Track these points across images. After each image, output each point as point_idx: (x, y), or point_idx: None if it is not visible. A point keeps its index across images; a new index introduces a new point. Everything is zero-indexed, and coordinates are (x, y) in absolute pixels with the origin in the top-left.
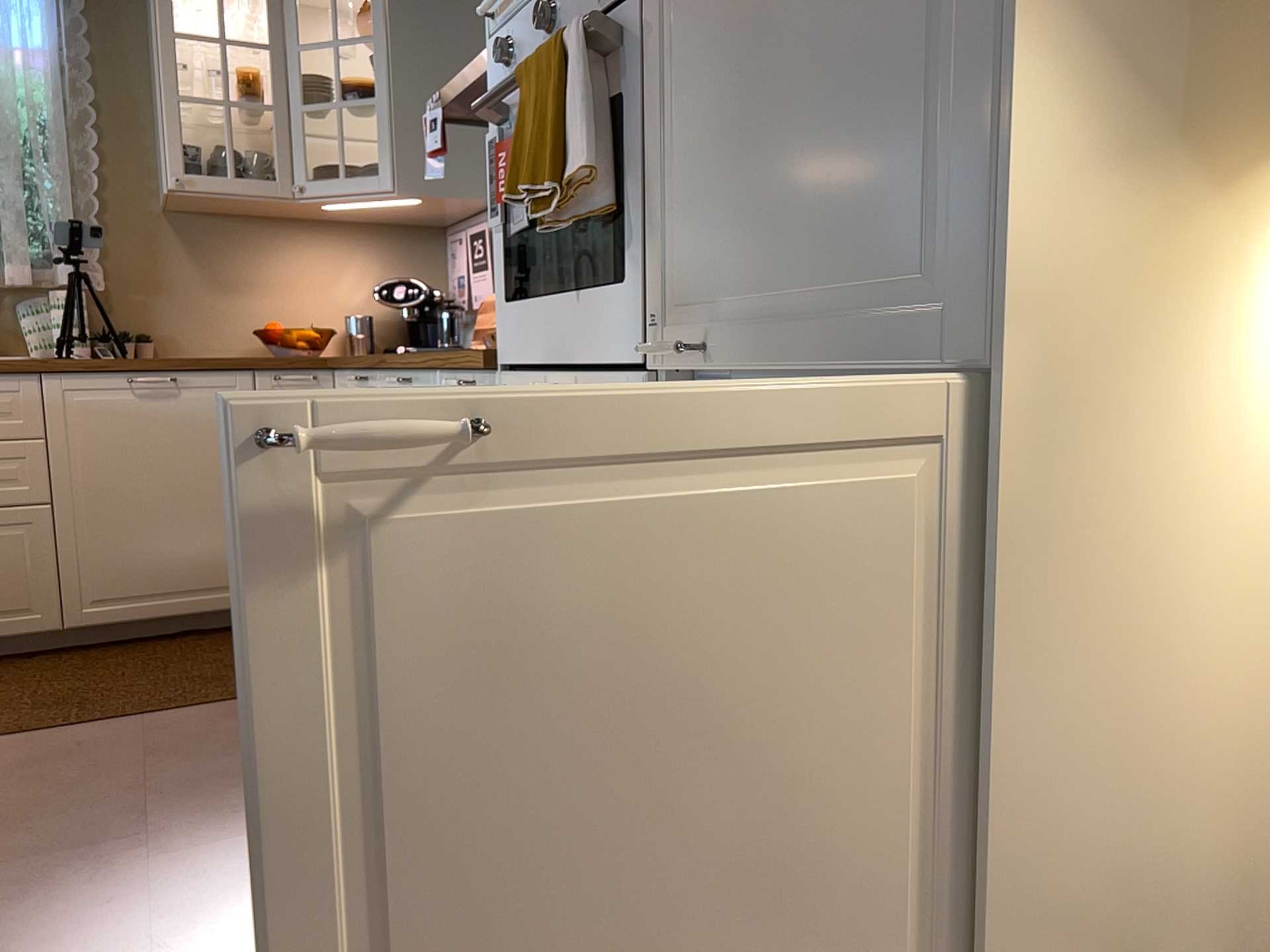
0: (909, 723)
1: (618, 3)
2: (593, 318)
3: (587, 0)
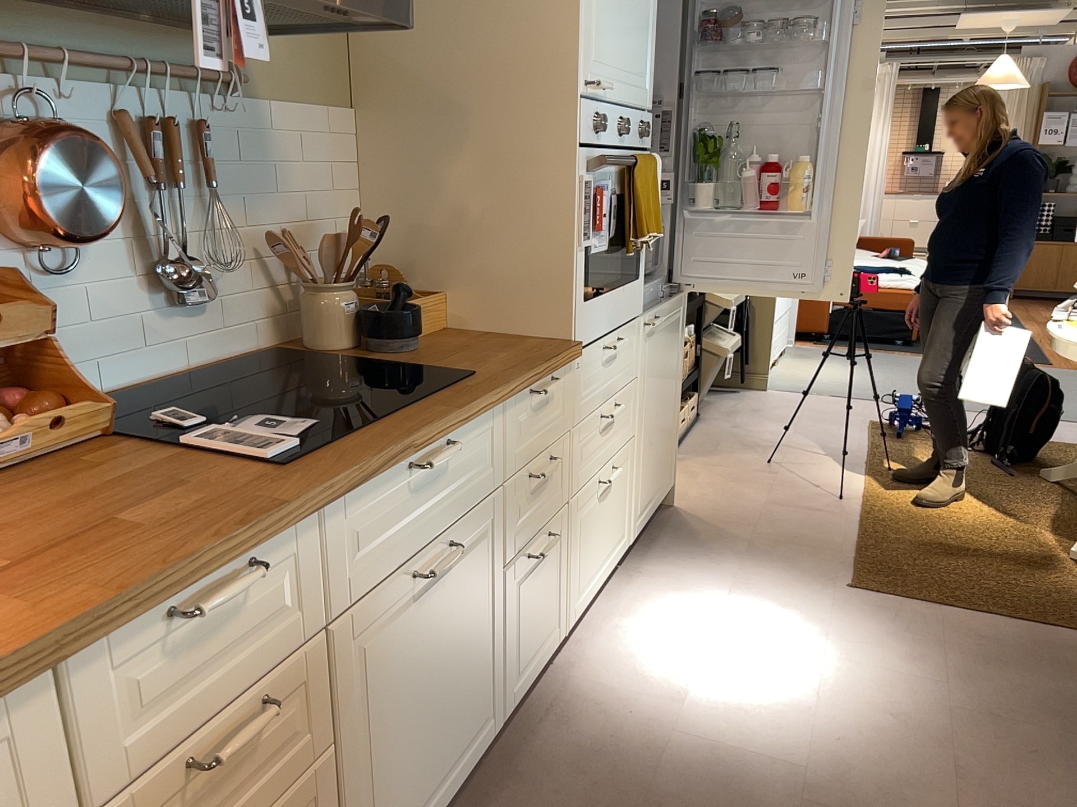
0: (675, 377)
1: (643, 149)
2: (627, 298)
3: (634, 136)
